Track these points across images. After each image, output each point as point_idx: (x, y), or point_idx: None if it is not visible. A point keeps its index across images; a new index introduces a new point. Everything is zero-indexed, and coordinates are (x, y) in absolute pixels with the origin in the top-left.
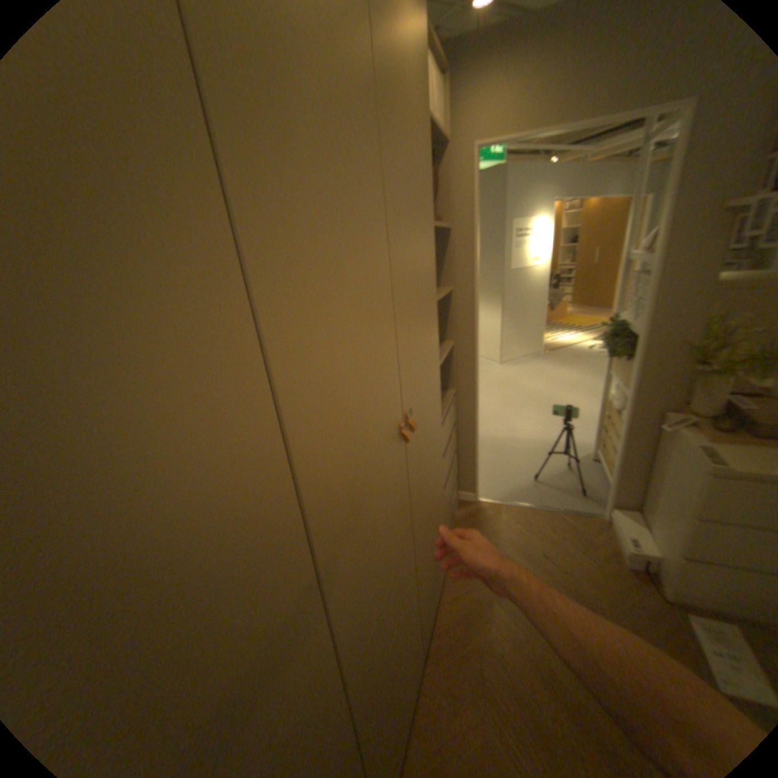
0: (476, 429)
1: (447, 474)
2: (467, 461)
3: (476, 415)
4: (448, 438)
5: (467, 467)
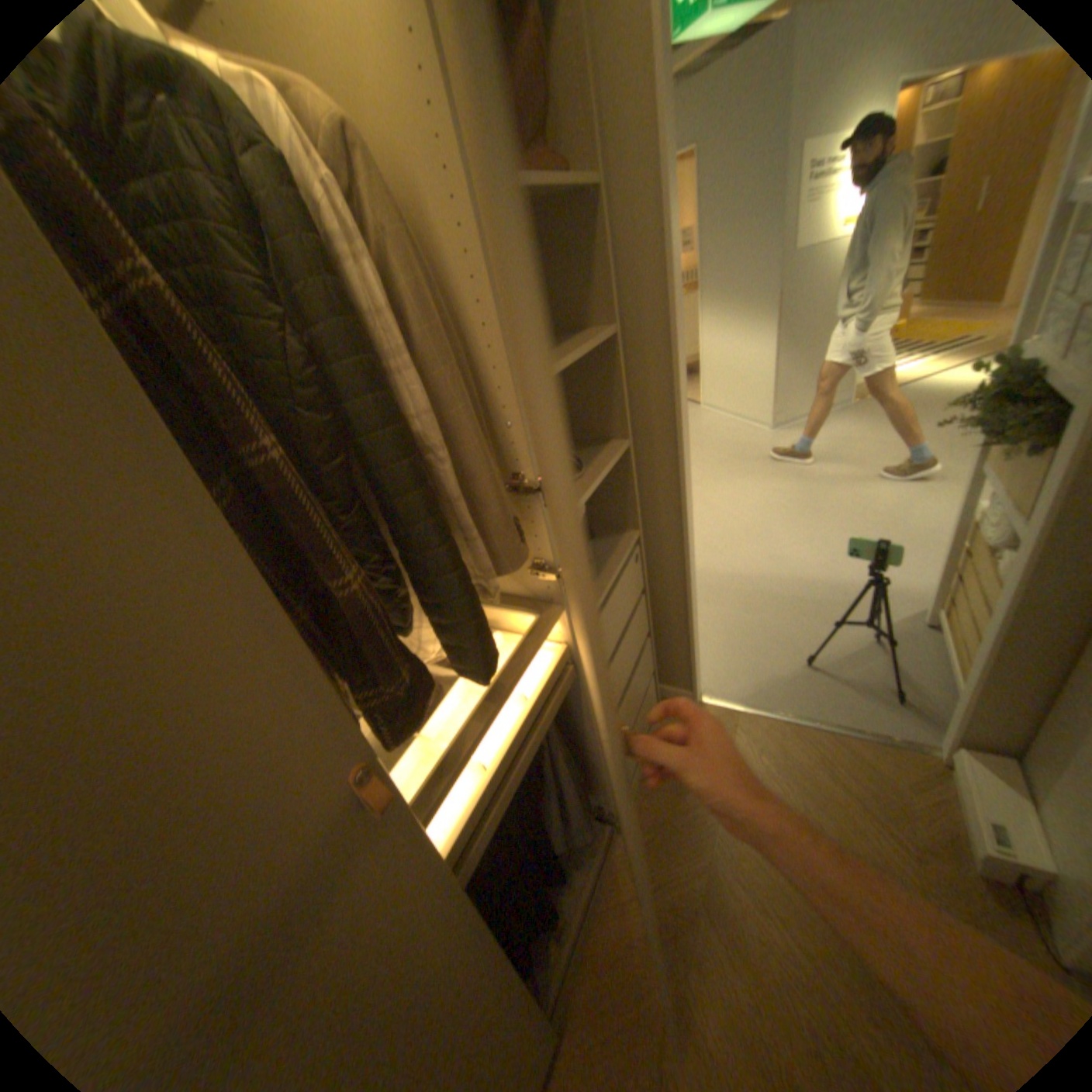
0: (690, 594)
1: (622, 693)
2: (677, 643)
3: (689, 570)
4: (619, 633)
5: (677, 652)
